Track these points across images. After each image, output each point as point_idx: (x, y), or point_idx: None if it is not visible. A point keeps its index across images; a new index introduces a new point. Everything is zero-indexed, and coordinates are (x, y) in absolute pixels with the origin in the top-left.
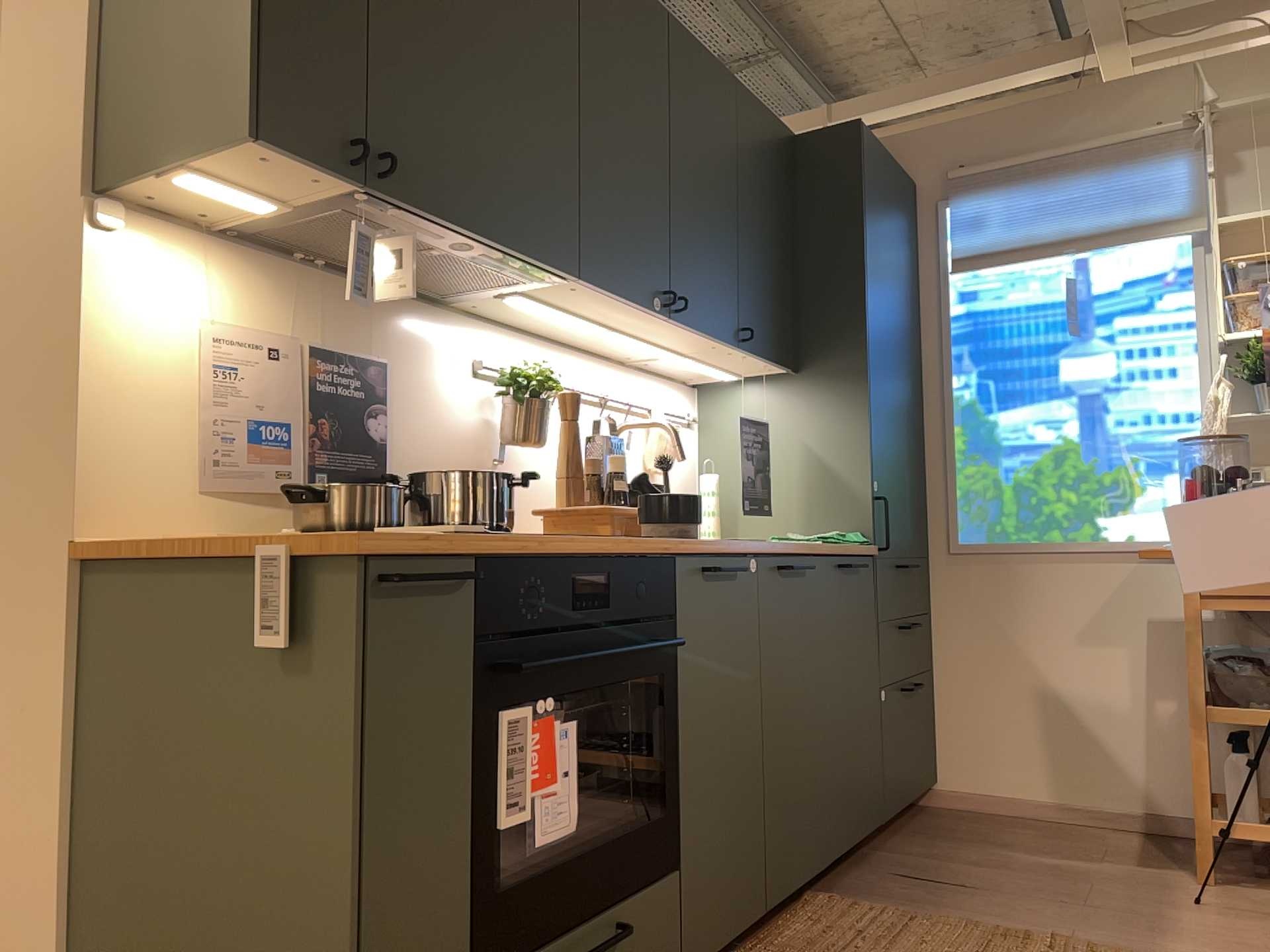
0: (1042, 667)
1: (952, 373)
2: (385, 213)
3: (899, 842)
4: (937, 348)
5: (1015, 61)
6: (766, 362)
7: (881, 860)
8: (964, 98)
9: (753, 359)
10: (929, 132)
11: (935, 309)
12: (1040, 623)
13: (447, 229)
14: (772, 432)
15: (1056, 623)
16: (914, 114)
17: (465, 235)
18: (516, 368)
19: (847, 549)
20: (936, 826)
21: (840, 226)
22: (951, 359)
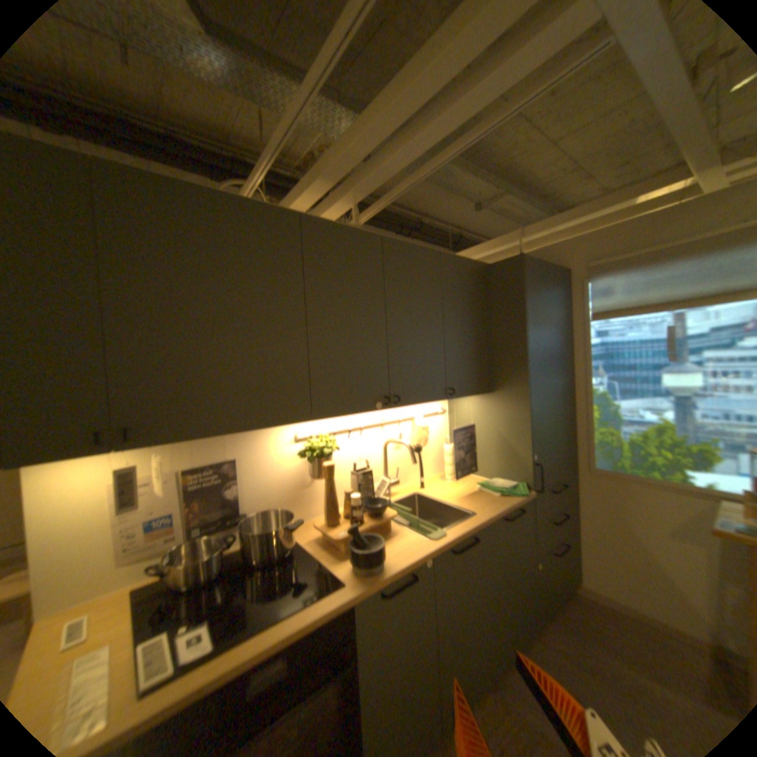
0: (646, 545)
1: (591, 376)
2: (153, 443)
3: (551, 635)
4: (583, 361)
5: (636, 186)
6: (469, 395)
7: (536, 655)
8: (602, 213)
9: (461, 396)
10: (578, 237)
11: (582, 339)
12: (645, 521)
13: (200, 437)
14: (480, 421)
15: (656, 524)
16: (571, 226)
17: (216, 434)
18: (312, 440)
19: (511, 504)
20: (576, 619)
21: (512, 314)
22: (591, 368)
